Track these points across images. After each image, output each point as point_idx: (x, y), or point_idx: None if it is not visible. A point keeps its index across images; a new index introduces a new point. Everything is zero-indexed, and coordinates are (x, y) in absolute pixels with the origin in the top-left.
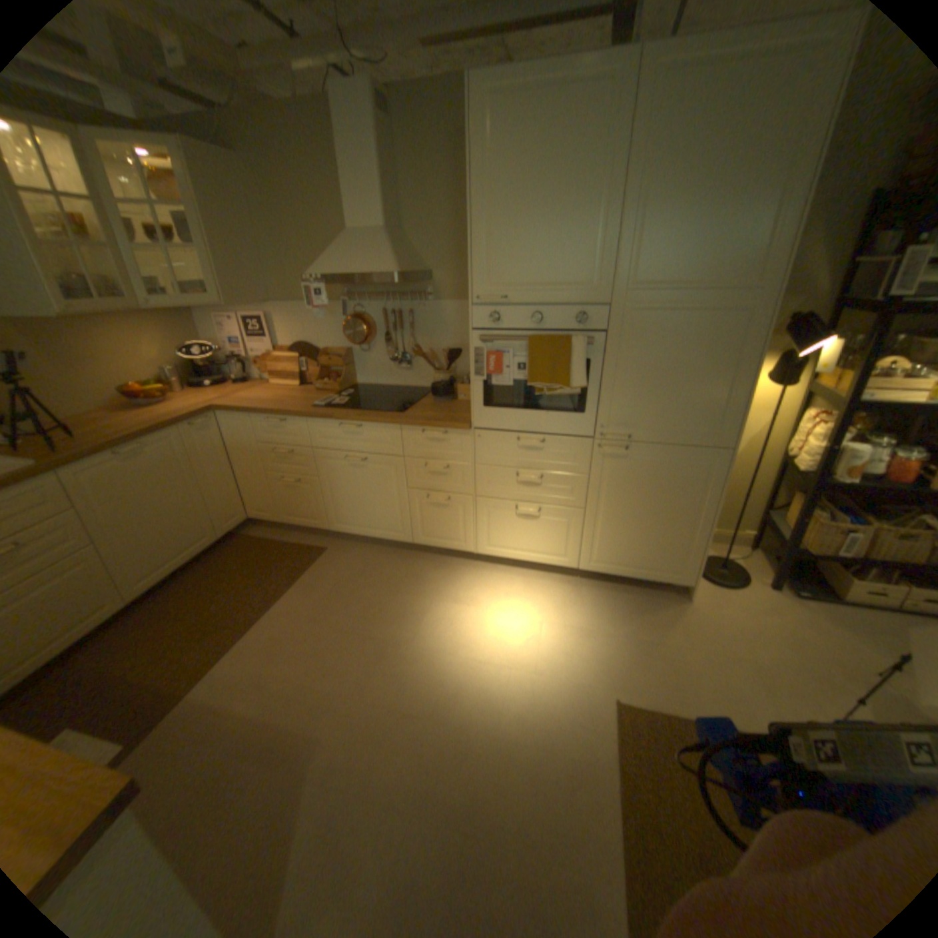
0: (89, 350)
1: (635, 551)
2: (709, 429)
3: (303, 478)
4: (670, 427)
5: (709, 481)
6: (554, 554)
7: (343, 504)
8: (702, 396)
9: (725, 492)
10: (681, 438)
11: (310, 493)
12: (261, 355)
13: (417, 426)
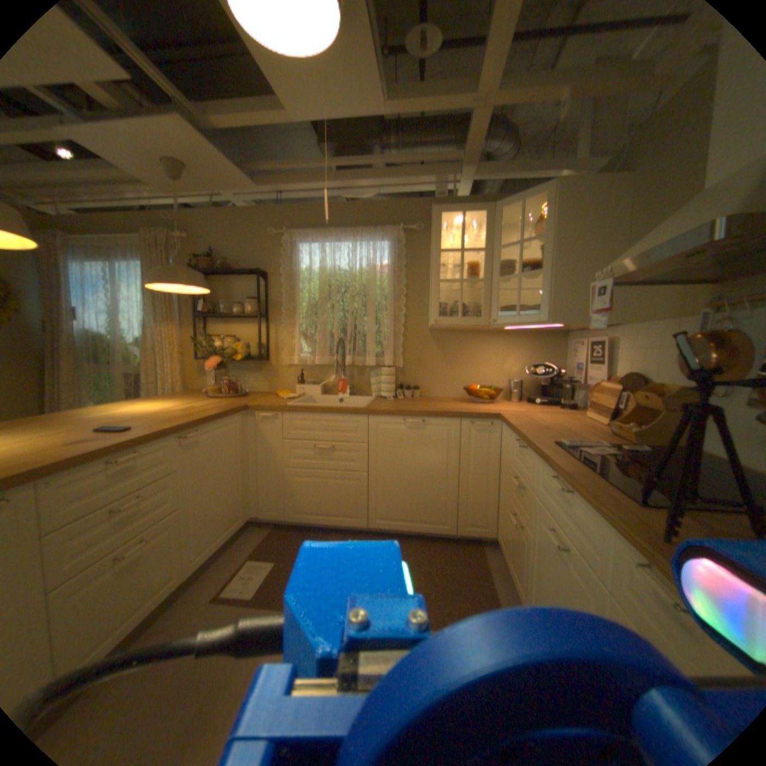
0: (467, 356)
1: None
2: None
3: (524, 529)
4: None
5: None
6: None
7: (541, 598)
8: None
9: None
10: None
11: (525, 553)
12: (595, 384)
13: (634, 546)
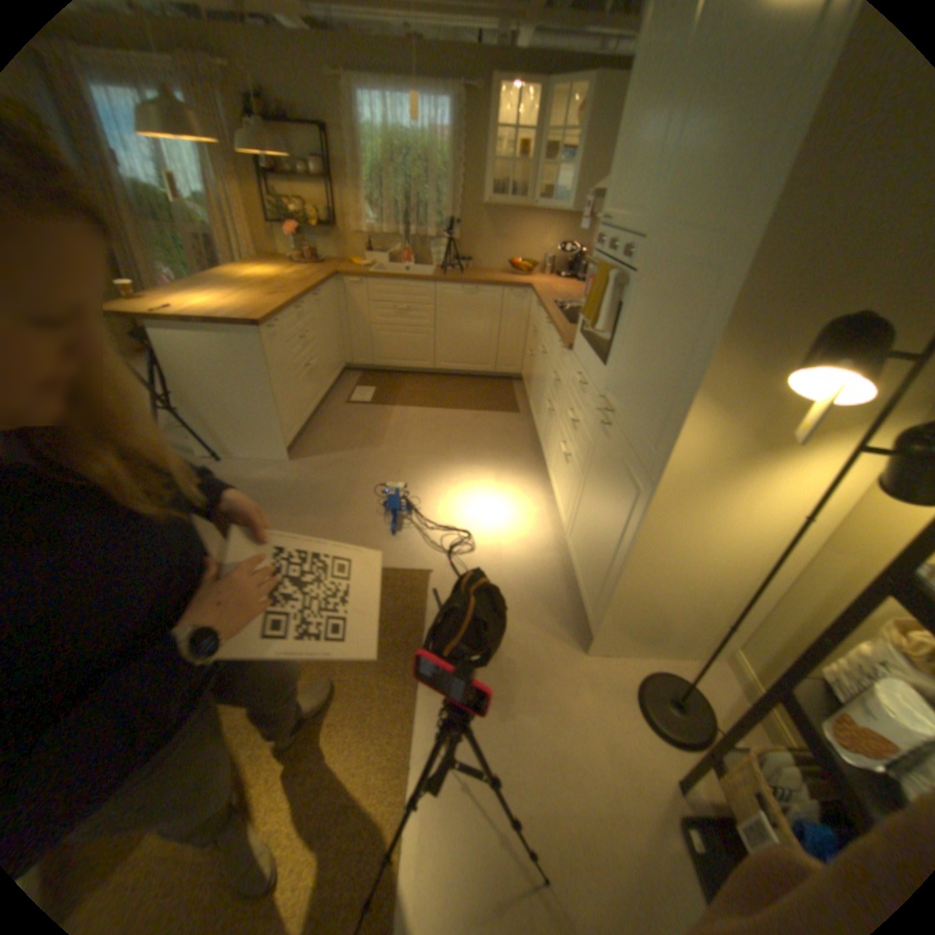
0: (513, 232)
1: (584, 551)
2: (649, 442)
3: (533, 356)
4: (632, 419)
5: (632, 515)
6: (563, 509)
7: (535, 386)
8: (656, 391)
9: (634, 542)
10: (633, 439)
11: (532, 370)
12: None
13: (558, 335)
